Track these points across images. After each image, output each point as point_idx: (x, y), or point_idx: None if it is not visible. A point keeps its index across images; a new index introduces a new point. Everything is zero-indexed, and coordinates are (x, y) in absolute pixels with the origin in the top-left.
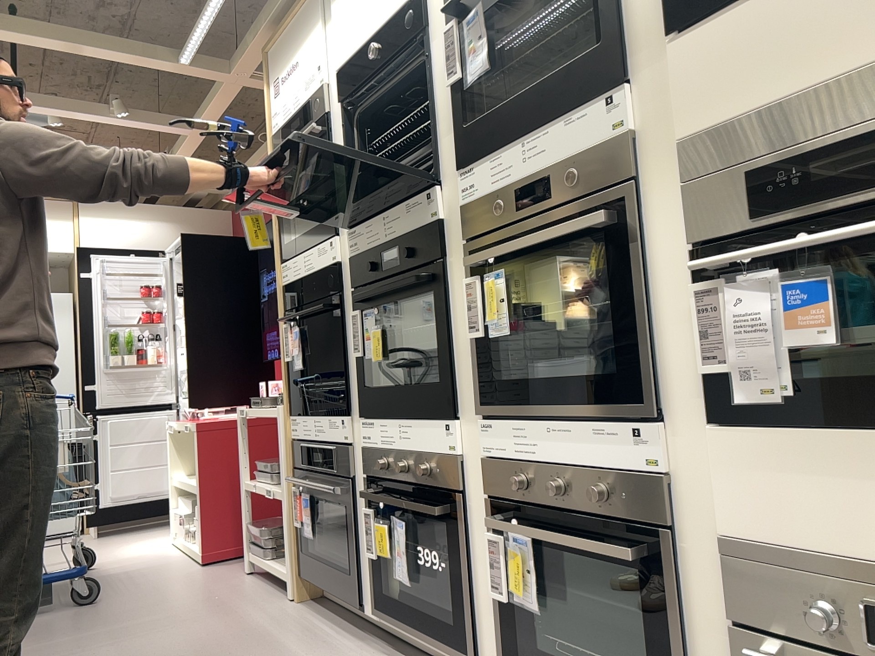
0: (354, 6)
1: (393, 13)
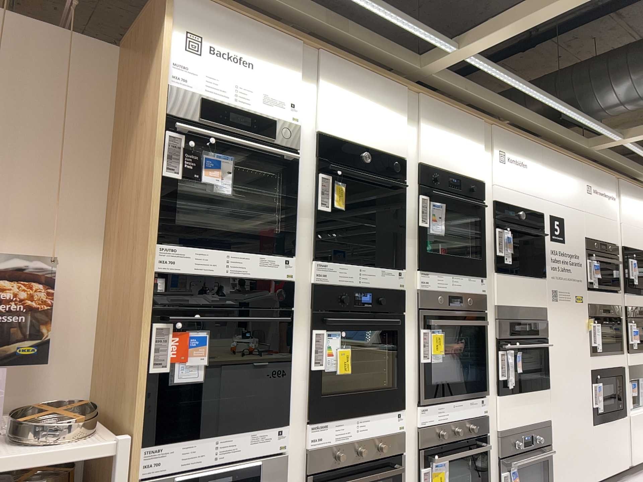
0: (349, 115)
1: (381, 153)
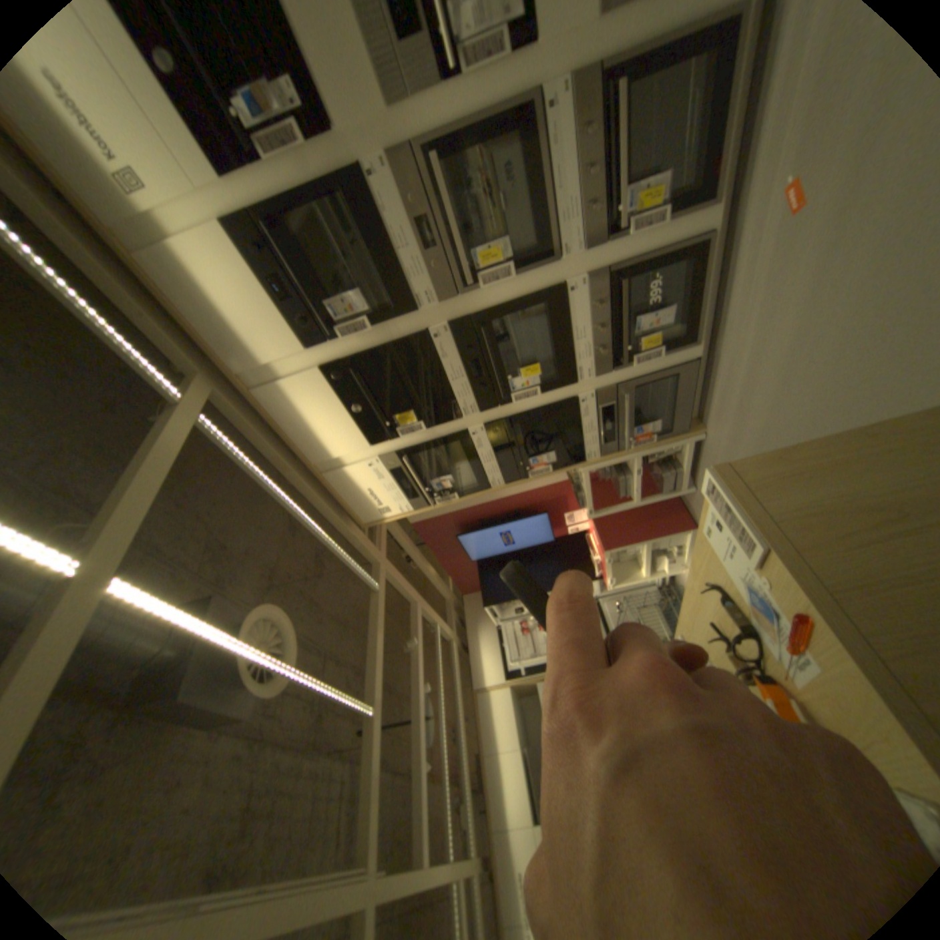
0: (331, 430)
1: (333, 390)
